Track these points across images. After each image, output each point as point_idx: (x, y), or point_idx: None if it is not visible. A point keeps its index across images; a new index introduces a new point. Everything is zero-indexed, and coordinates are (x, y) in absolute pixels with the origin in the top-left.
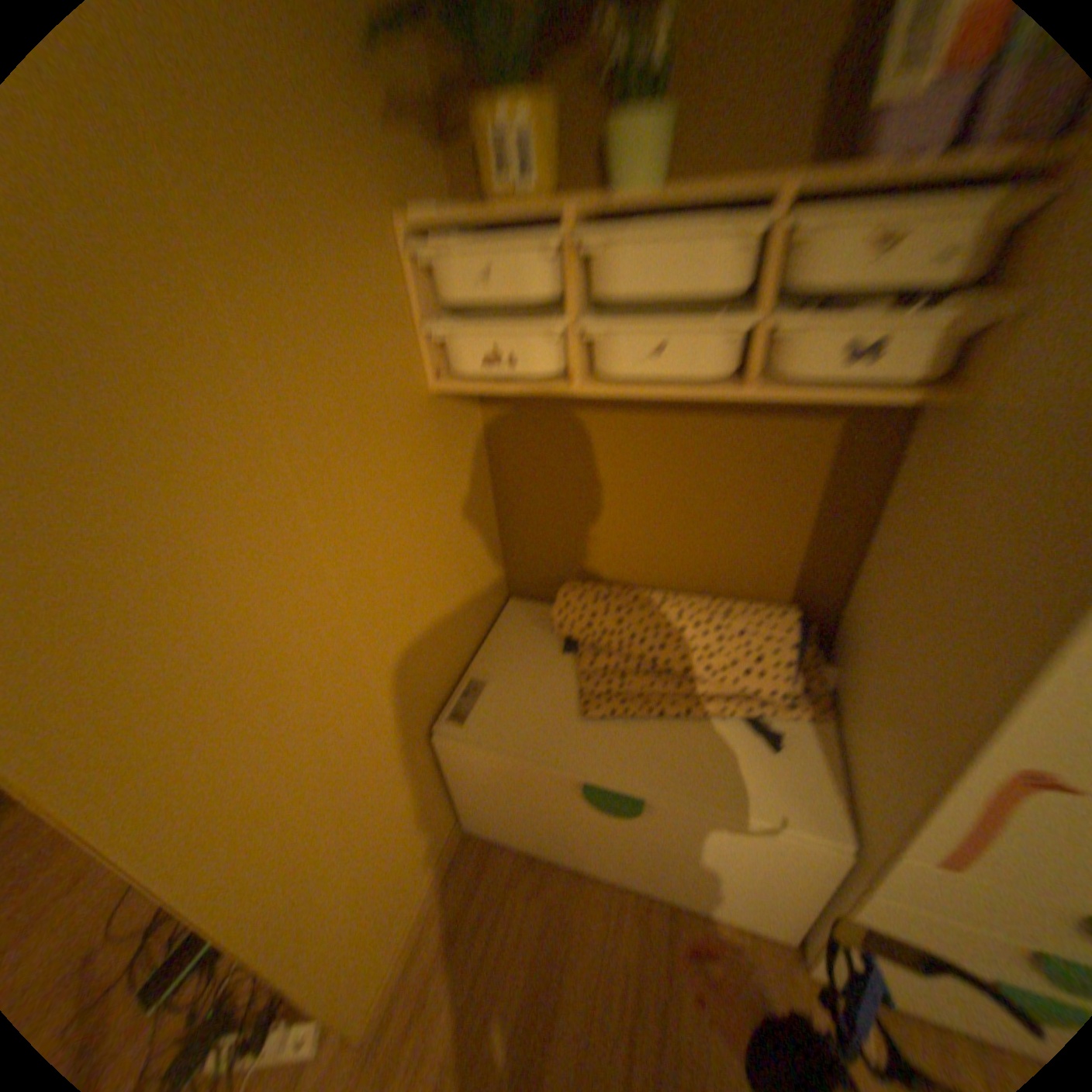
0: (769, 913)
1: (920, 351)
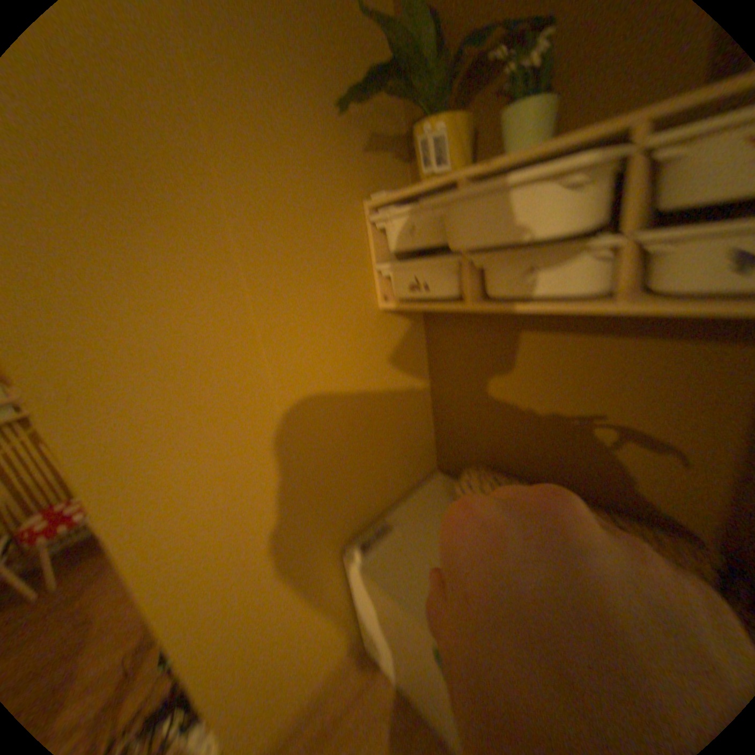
0: None
1: None
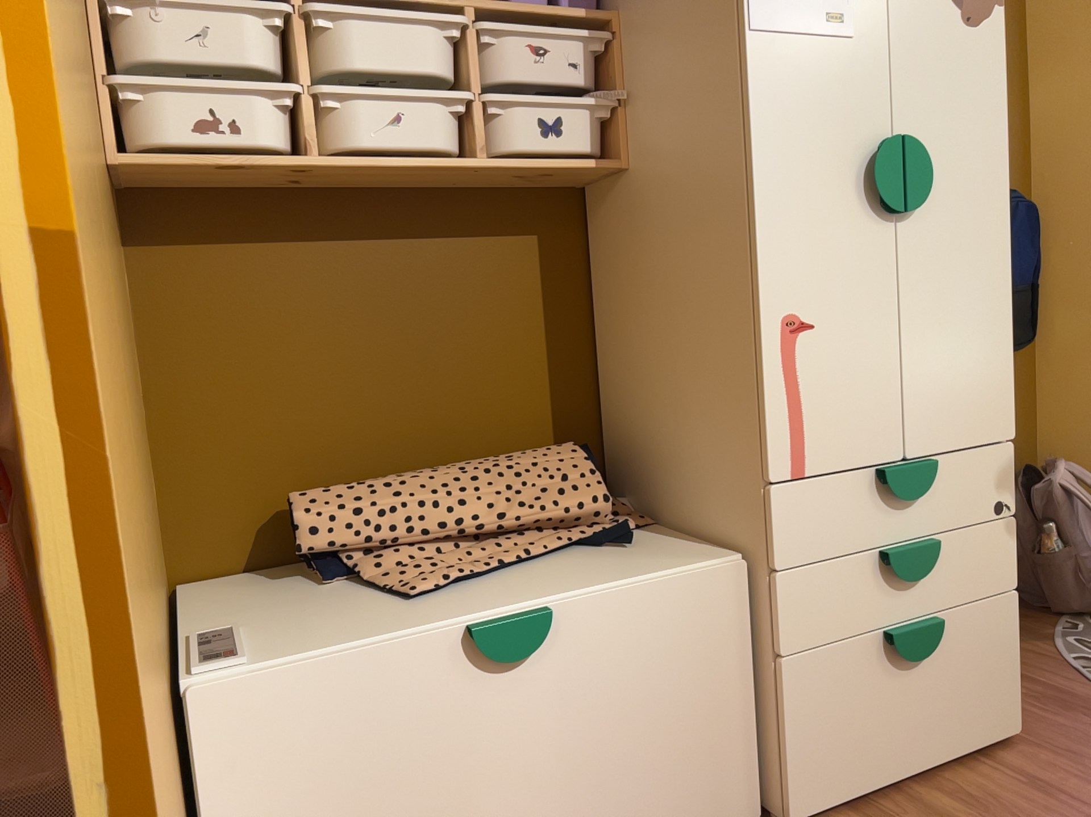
0: (722, 766)
1: (584, 129)
